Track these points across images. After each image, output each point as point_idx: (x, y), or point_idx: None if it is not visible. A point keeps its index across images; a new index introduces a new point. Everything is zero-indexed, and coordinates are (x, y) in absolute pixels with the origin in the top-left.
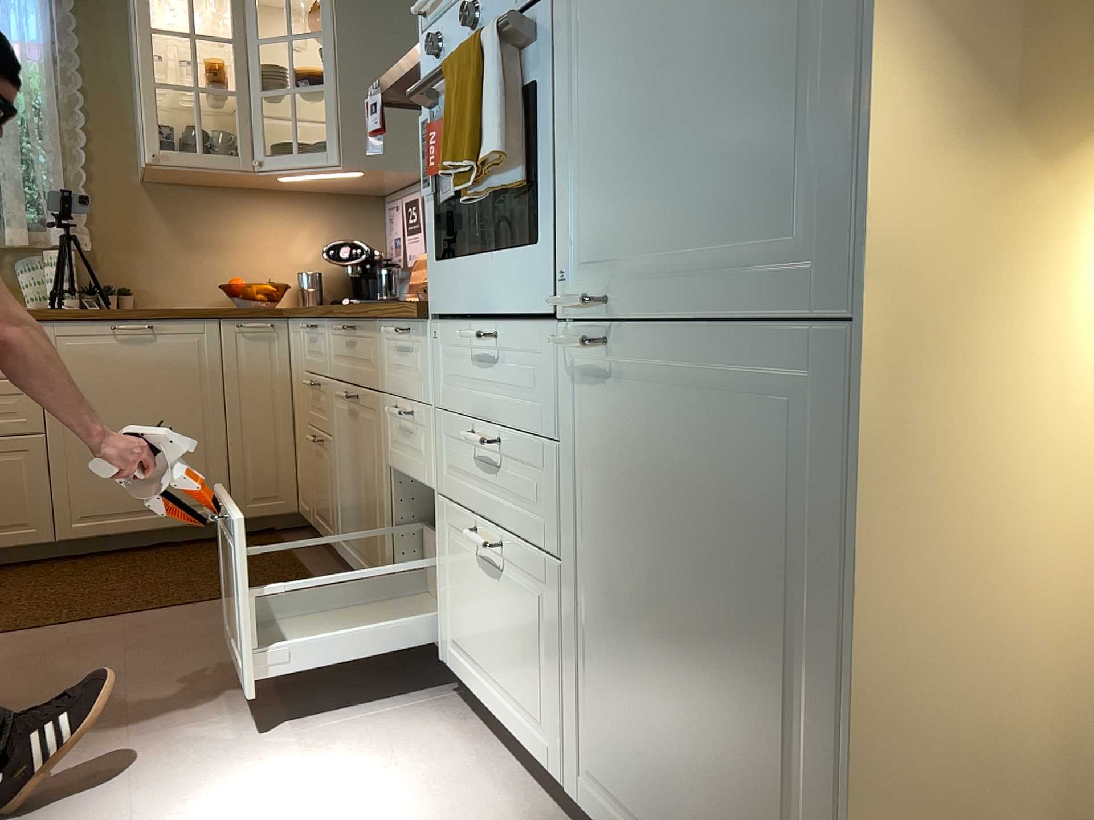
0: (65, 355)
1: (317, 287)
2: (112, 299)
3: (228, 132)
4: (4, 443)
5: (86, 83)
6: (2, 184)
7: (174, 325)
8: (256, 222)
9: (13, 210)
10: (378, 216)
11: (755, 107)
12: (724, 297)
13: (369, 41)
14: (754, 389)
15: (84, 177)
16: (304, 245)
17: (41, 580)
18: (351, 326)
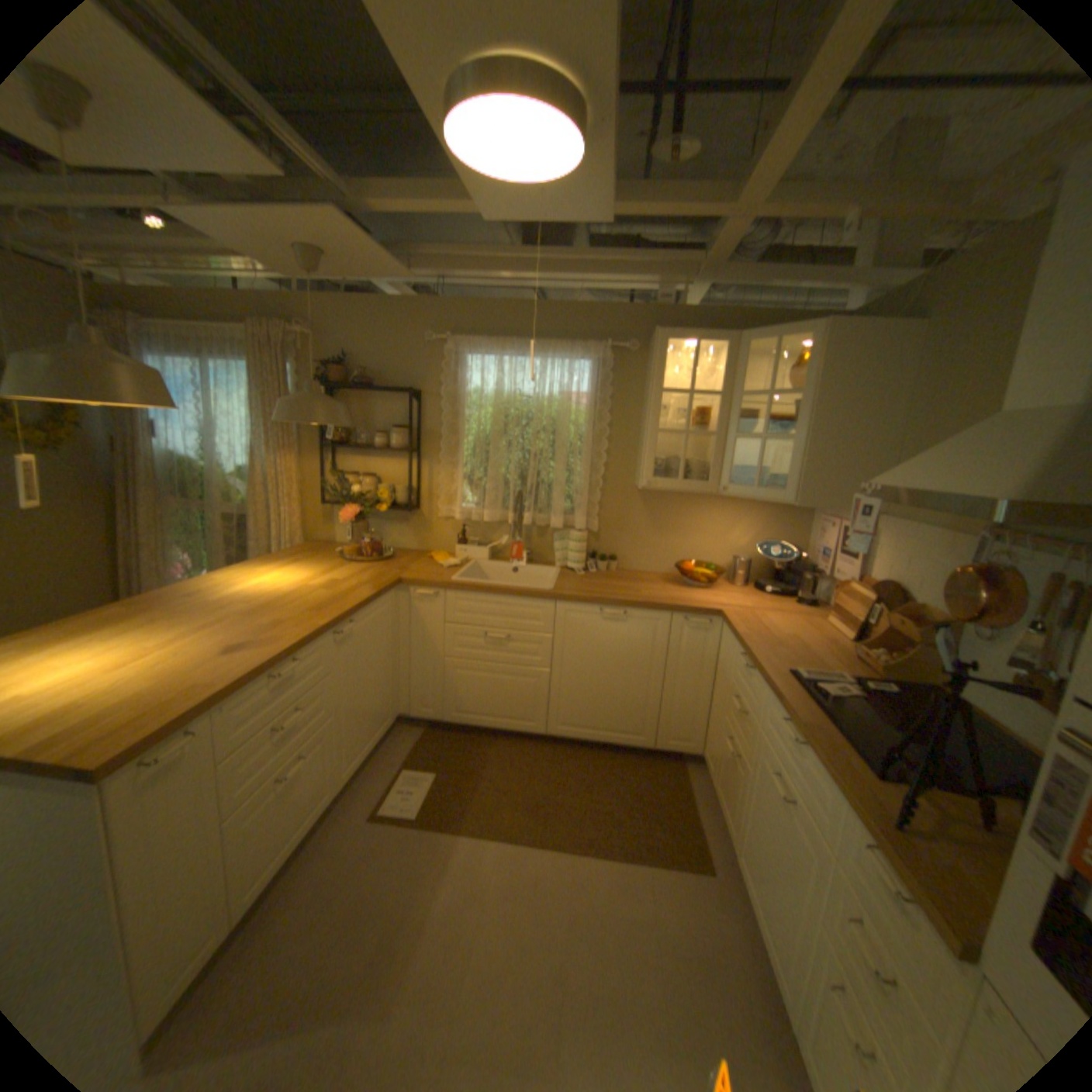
0: (569, 623)
1: (747, 572)
2: (604, 565)
3: (703, 461)
4: (527, 671)
5: (612, 417)
6: (553, 485)
7: (641, 613)
8: (708, 515)
9: (556, 506)
10: (808, 515)
11: None
12: None
13: (848, 397)
14: None
15: (600, 483)
16: (741, 534)
17: (533, 765)
18: (803, 742)
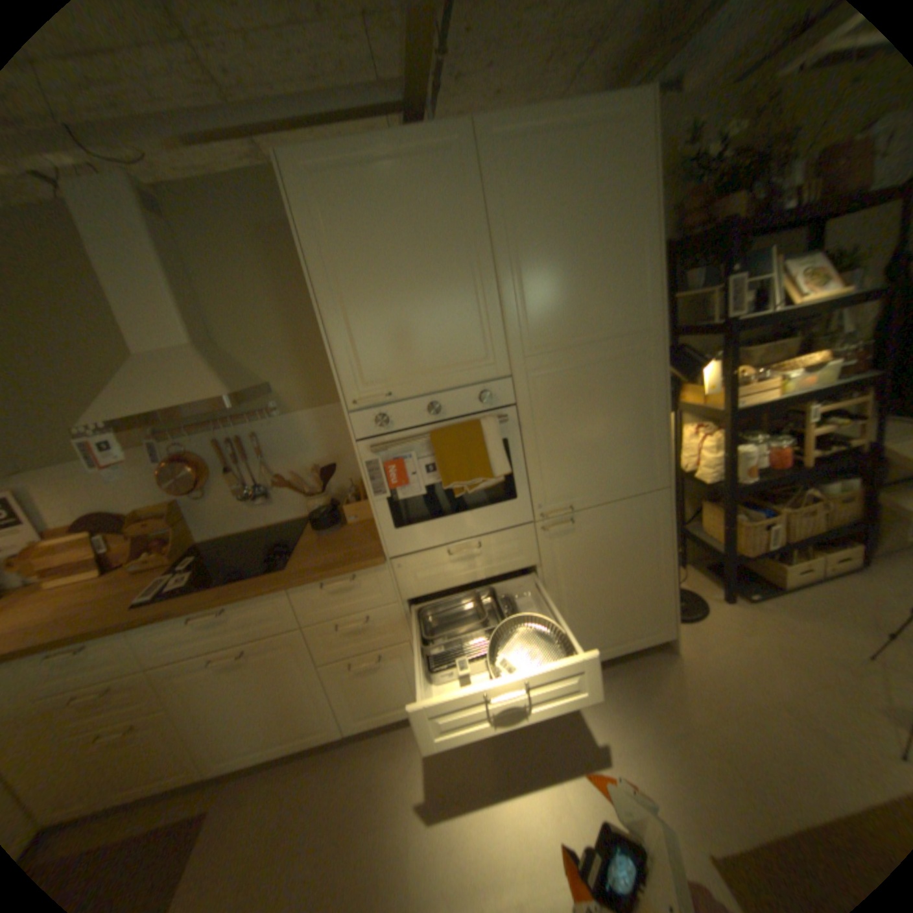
0: None
1: None
2: None
3: None
4: None
5: None
6: None
7: None
8: None
9: None
10: None
11: (628, 444)
12: (621, 493)
13: None
14: (634, 512)
15: None
16: None
17: None
18: (219, 611)
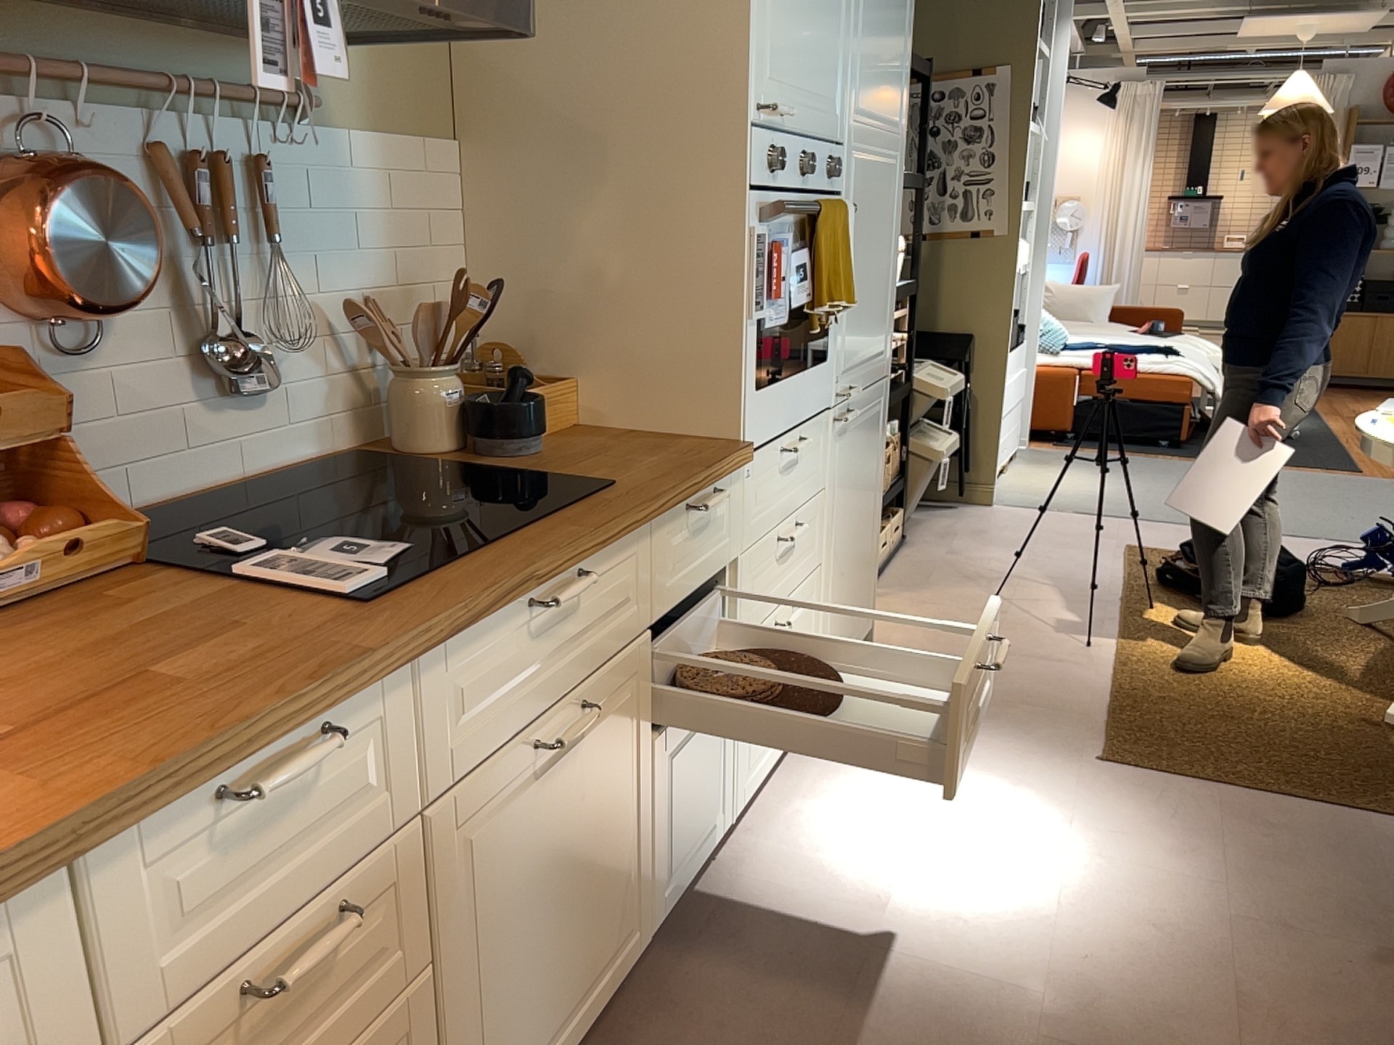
0: None
1: None
2: None
3: None
4: None
5: None
6: None
7: None
8: None
9: None
10: None
11: (881, 299)
12: (872, 374)
13: None
14: (874, 407)
15: None
16: None
17: None
18: (578, 575)
